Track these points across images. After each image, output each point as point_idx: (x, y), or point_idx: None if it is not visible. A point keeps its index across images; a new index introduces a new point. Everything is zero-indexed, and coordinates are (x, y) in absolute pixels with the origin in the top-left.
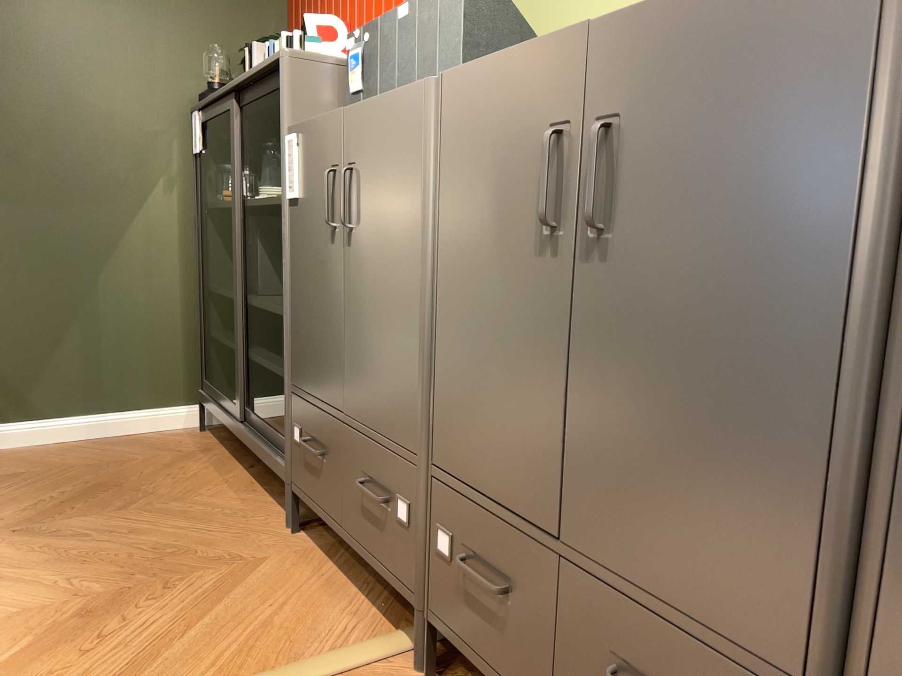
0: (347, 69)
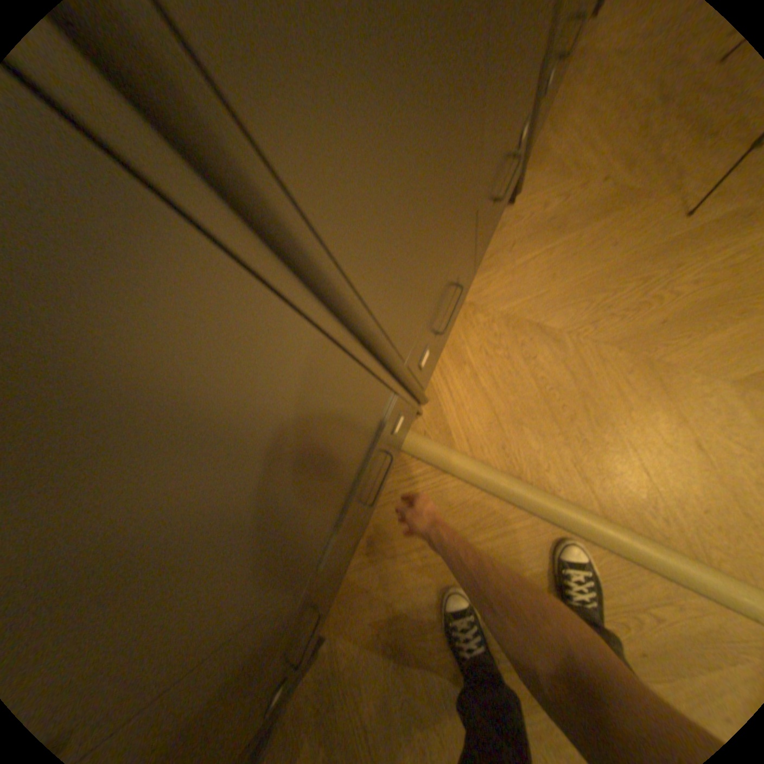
0: None
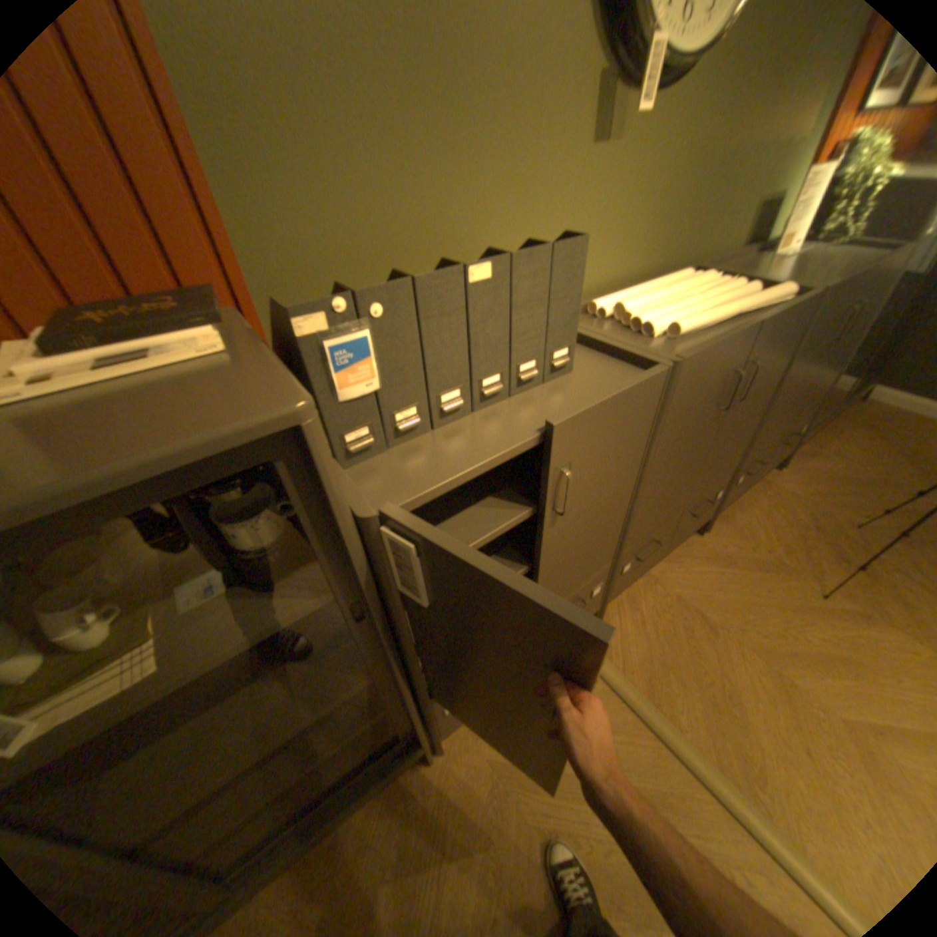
0: (310, 362)
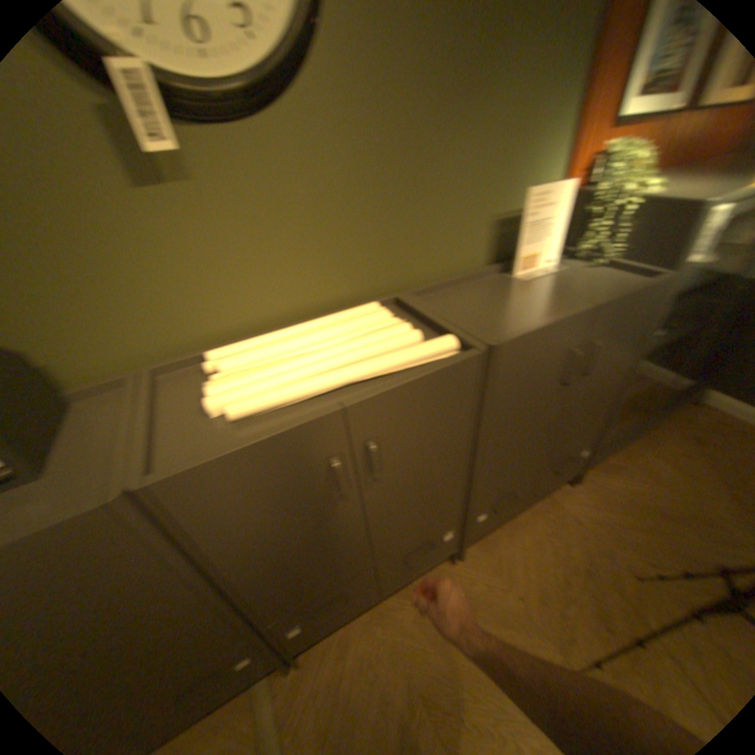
0: None
